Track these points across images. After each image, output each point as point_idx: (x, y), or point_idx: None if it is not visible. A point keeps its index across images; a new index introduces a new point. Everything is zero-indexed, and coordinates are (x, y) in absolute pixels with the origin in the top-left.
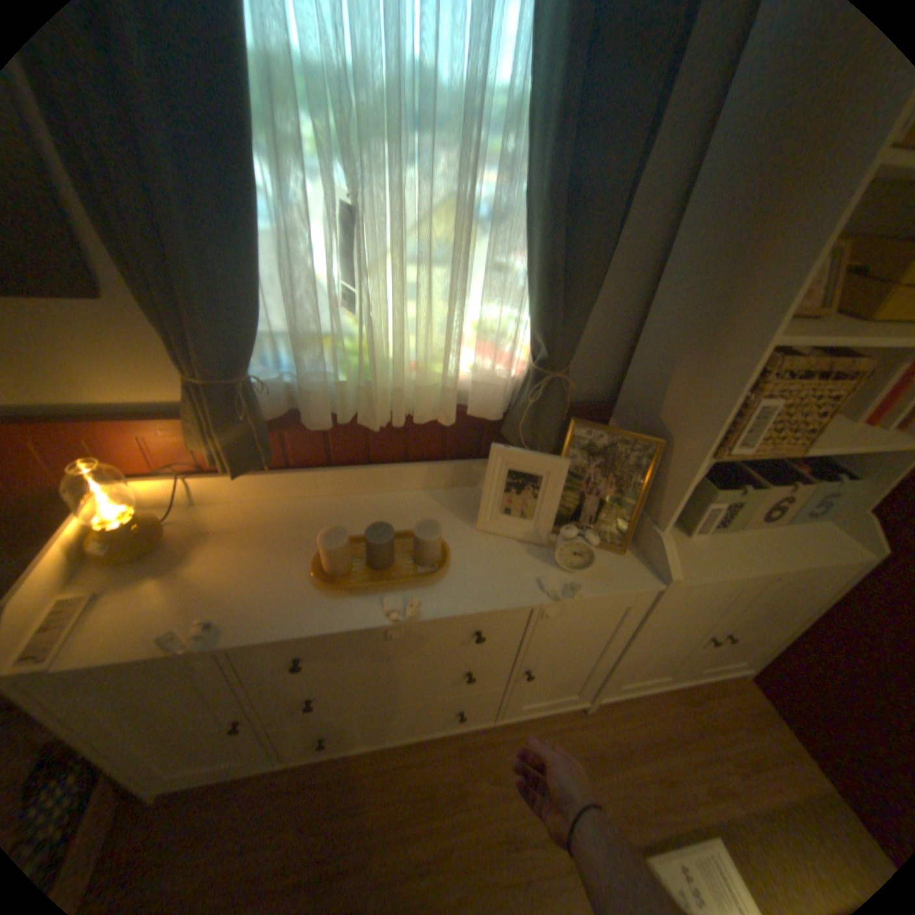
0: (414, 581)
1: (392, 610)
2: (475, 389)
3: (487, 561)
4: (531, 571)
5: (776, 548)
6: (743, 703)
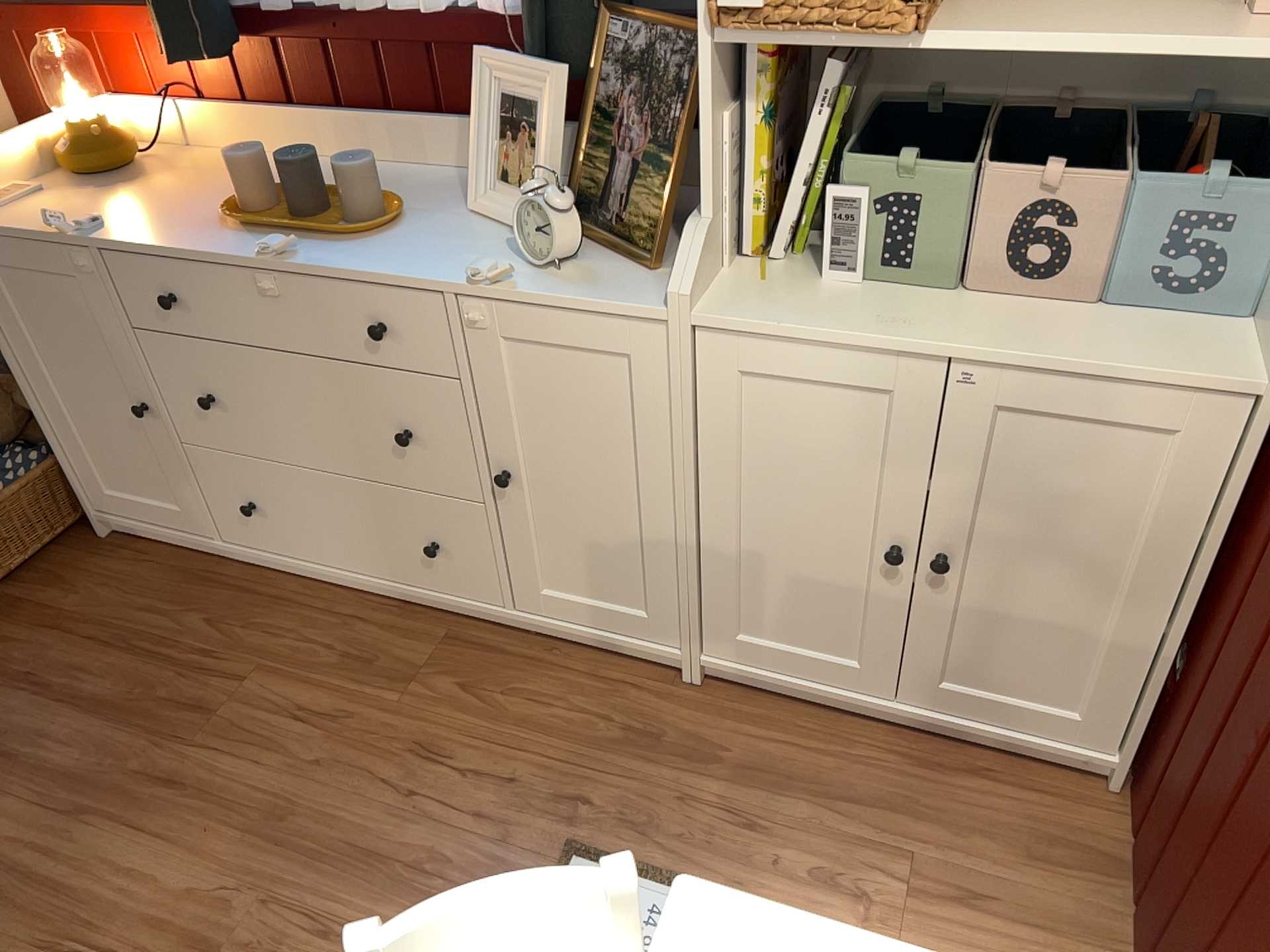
0: (324, 234)
1: (264, 244)
2: None
3: (440, 238)
4: (484, 256)
5: (1009, 321)
6: (1061, 811)
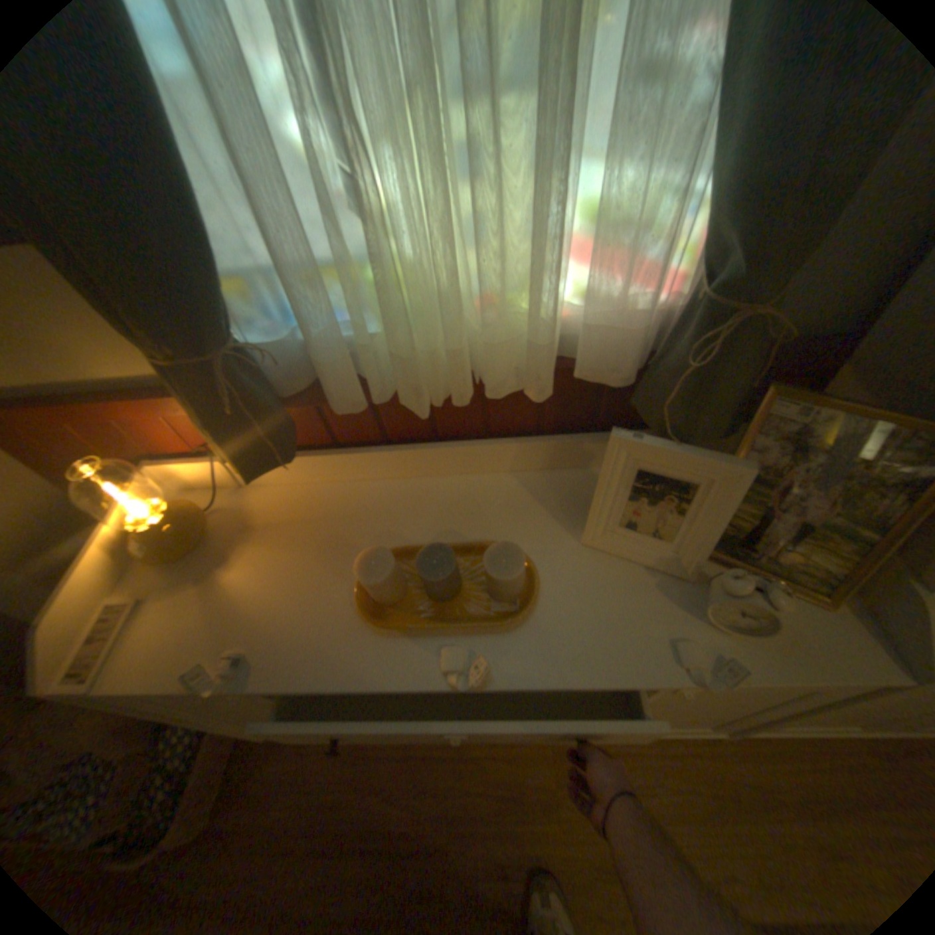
0: (486, 624)
1: (451, 670)
2: (590, 332)
3: (595, 599)
4: (664, 624)
5: None
6: None
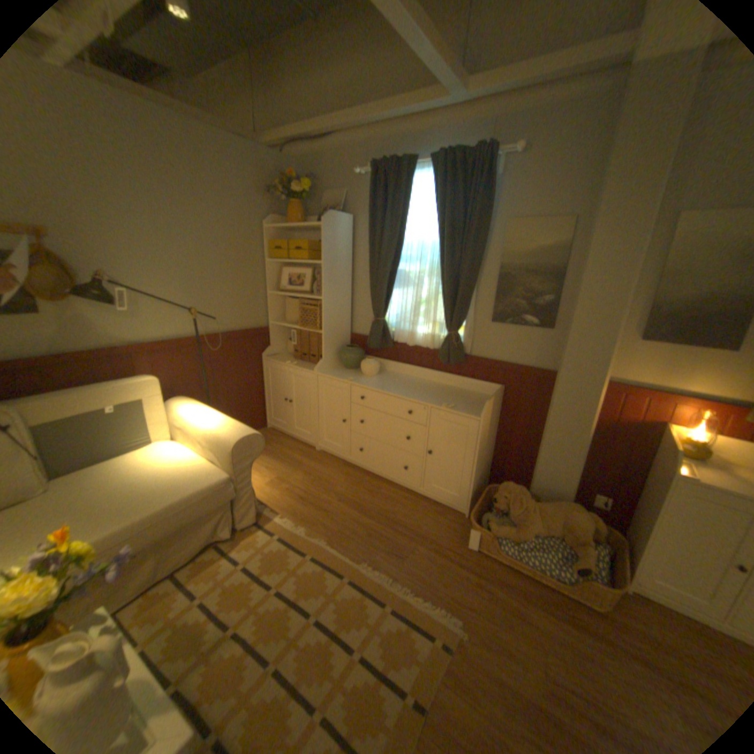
0: None
1: None
2: None
3: None
4: None
5: None
6: None
